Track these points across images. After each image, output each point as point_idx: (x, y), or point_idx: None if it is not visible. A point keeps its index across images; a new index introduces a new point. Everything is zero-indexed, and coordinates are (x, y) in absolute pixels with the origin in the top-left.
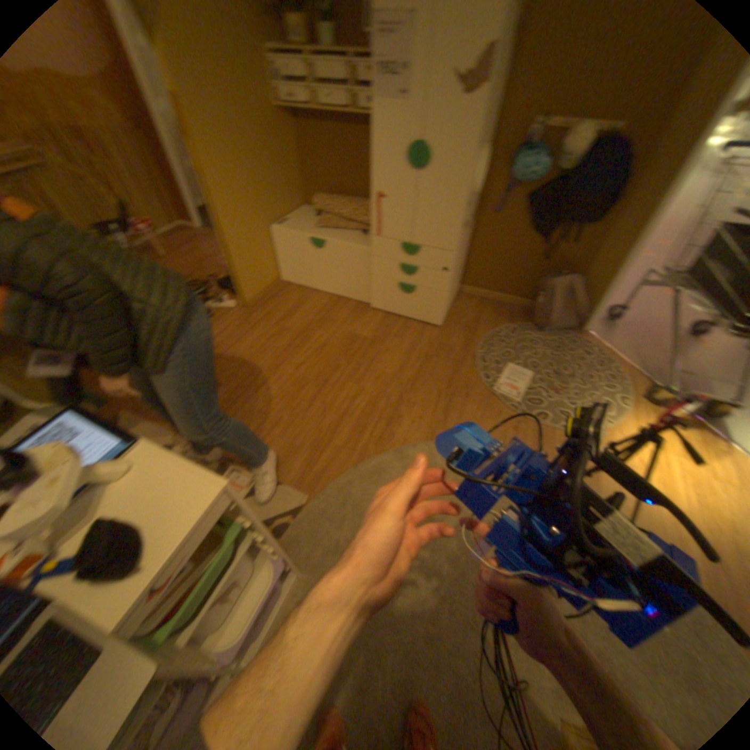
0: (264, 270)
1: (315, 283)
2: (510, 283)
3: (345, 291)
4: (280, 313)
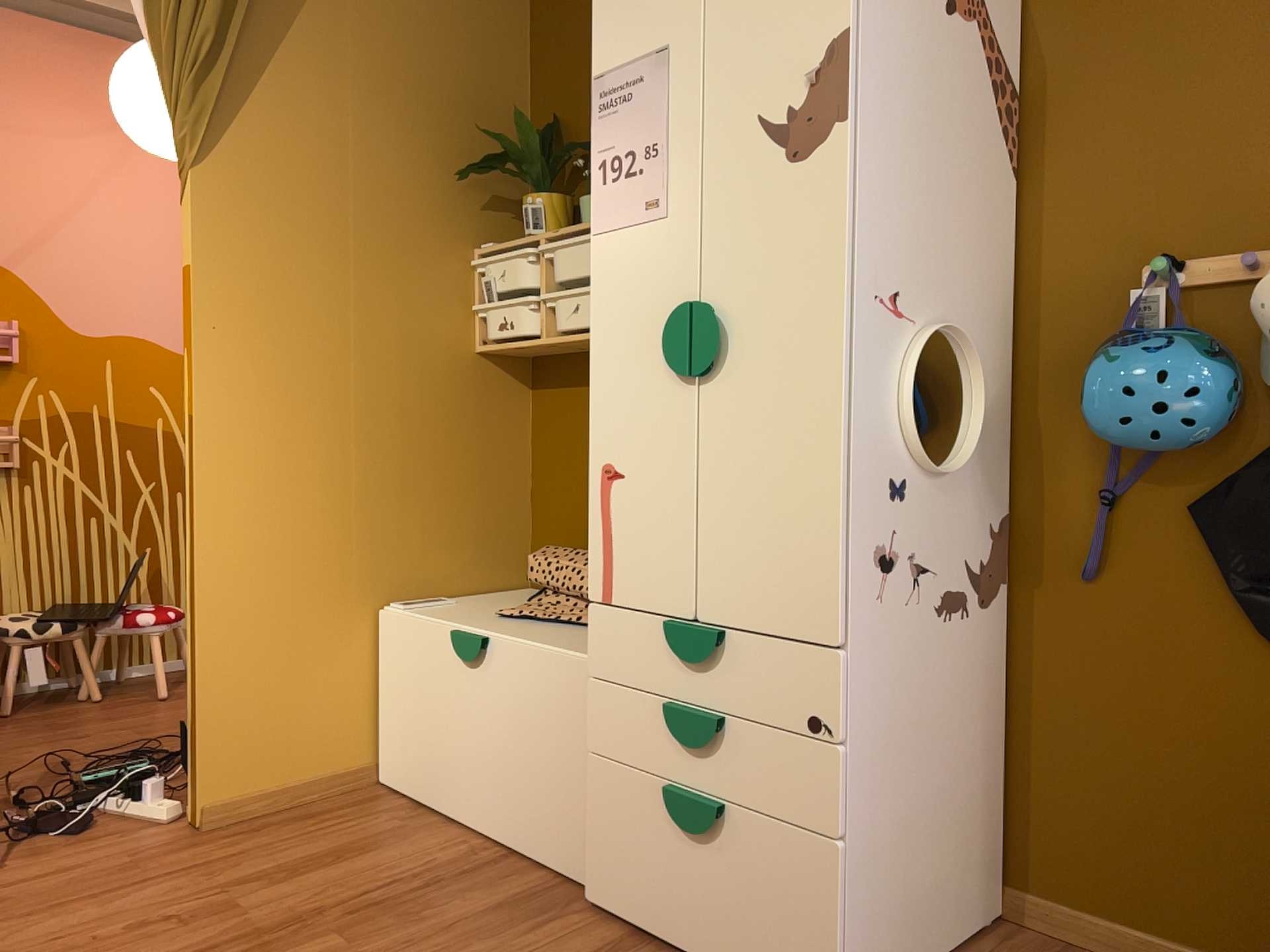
0: (324, 727)
1: (457, 792)
2: (1256, 900)
3: (530, 826)
4: (280, 860)
